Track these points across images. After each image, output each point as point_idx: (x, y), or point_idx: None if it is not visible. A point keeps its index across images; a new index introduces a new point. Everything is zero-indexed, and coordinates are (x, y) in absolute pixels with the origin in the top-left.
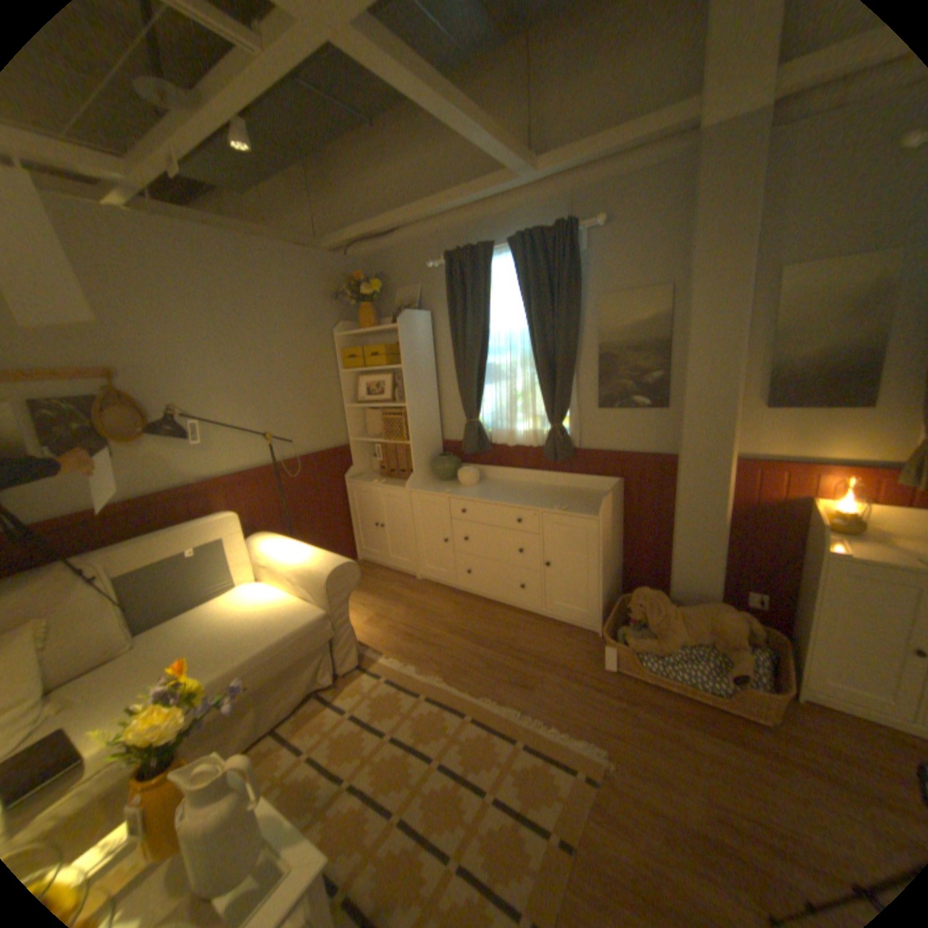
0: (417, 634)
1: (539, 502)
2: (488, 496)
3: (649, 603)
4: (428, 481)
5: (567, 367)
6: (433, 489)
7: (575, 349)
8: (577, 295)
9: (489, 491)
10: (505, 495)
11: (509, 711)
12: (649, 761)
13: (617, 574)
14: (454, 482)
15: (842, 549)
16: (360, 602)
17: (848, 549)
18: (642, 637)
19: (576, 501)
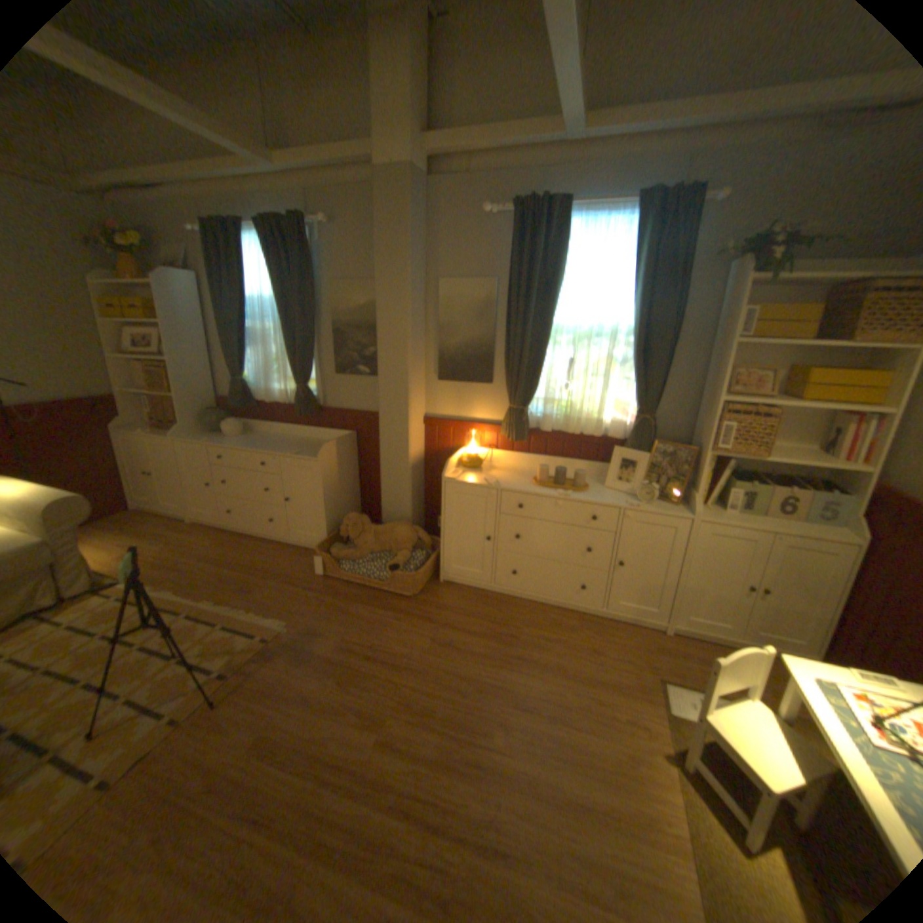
0: (164, 566)
1: (280, 450)
2: (241, 446)
3: (351, 524)
4: (194, 434)
5: (304, 338)
6: (193, 440)
7: (312, 324)
8: (309, 279)
9: (245, 442)
10: (257, 445)
11: (221, 609)
12: (314, 626)
13: (353, 510)
14: (220, 435)
15: (454, 476)
16: (116, 545)
17: (456, 476)
18: (348, 550)
19: (312, 449)
